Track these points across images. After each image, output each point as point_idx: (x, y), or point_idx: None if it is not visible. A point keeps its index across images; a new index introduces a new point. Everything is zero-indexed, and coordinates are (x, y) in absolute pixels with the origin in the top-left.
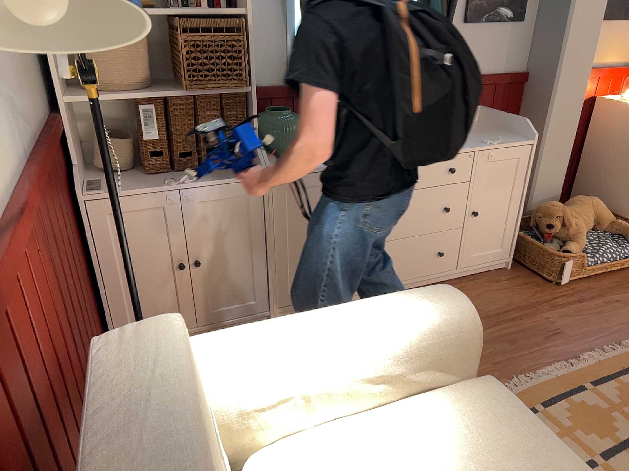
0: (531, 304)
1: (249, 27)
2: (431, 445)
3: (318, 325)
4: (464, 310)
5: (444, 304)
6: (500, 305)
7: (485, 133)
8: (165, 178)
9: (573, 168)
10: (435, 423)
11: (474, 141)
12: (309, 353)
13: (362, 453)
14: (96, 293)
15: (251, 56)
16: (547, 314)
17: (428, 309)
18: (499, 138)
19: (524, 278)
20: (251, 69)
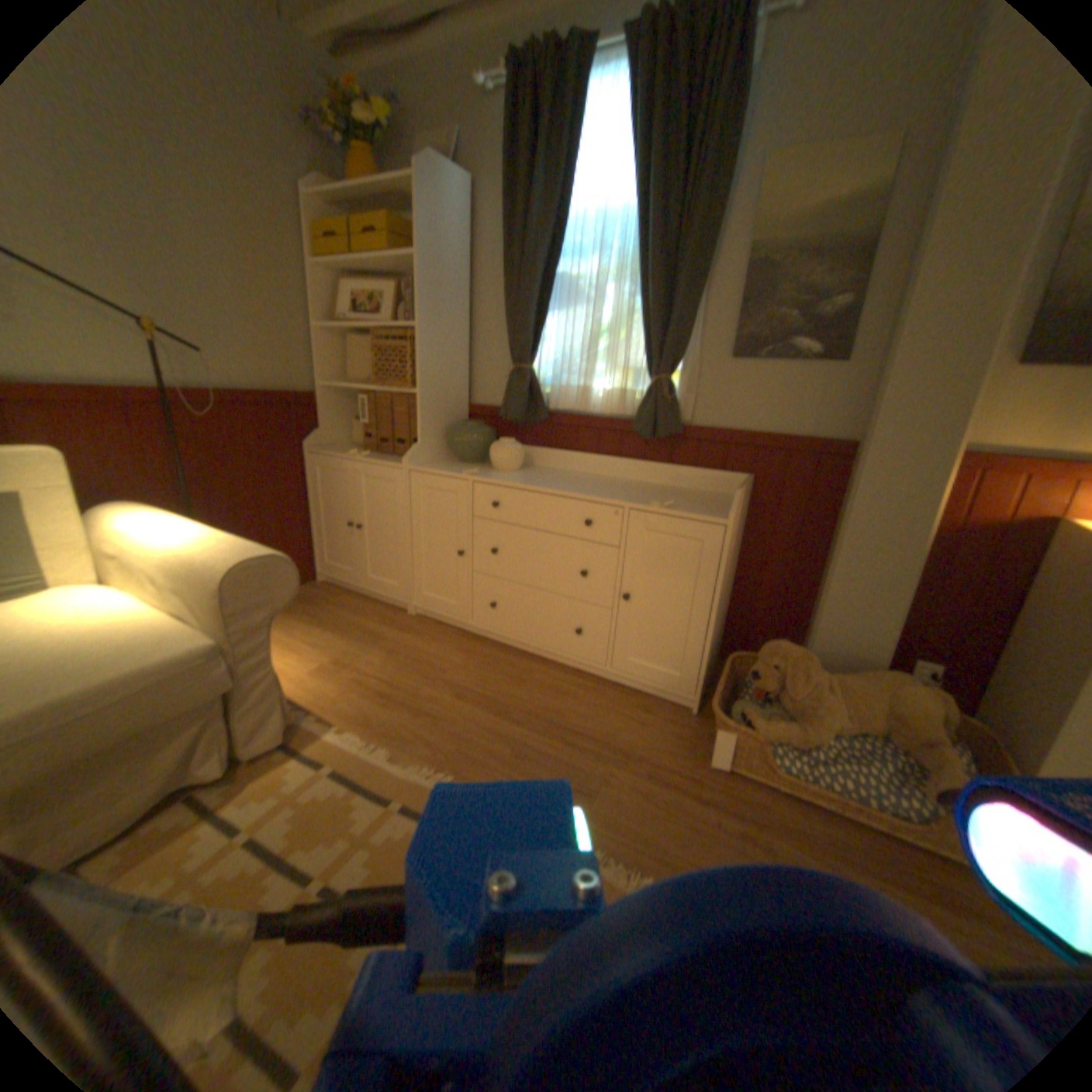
0: (632, 753)
1: (419, 336)
2: (94, 628)
3: (177, 526)
4: (231, 564)
5: (232, 553)
6: (595, 728)
7: (696, 502)
8: (361, 453)
9: (965, 639)
10: (128, 626)
11: (648, 500)
12: (143, 534)
13: (89, 609)
14: (310, 522)
15: (419, 361)
16: (623, 774)
17: (221, 550)
18: (671, 502)
19: (690, 733)
20: (419, 373)
